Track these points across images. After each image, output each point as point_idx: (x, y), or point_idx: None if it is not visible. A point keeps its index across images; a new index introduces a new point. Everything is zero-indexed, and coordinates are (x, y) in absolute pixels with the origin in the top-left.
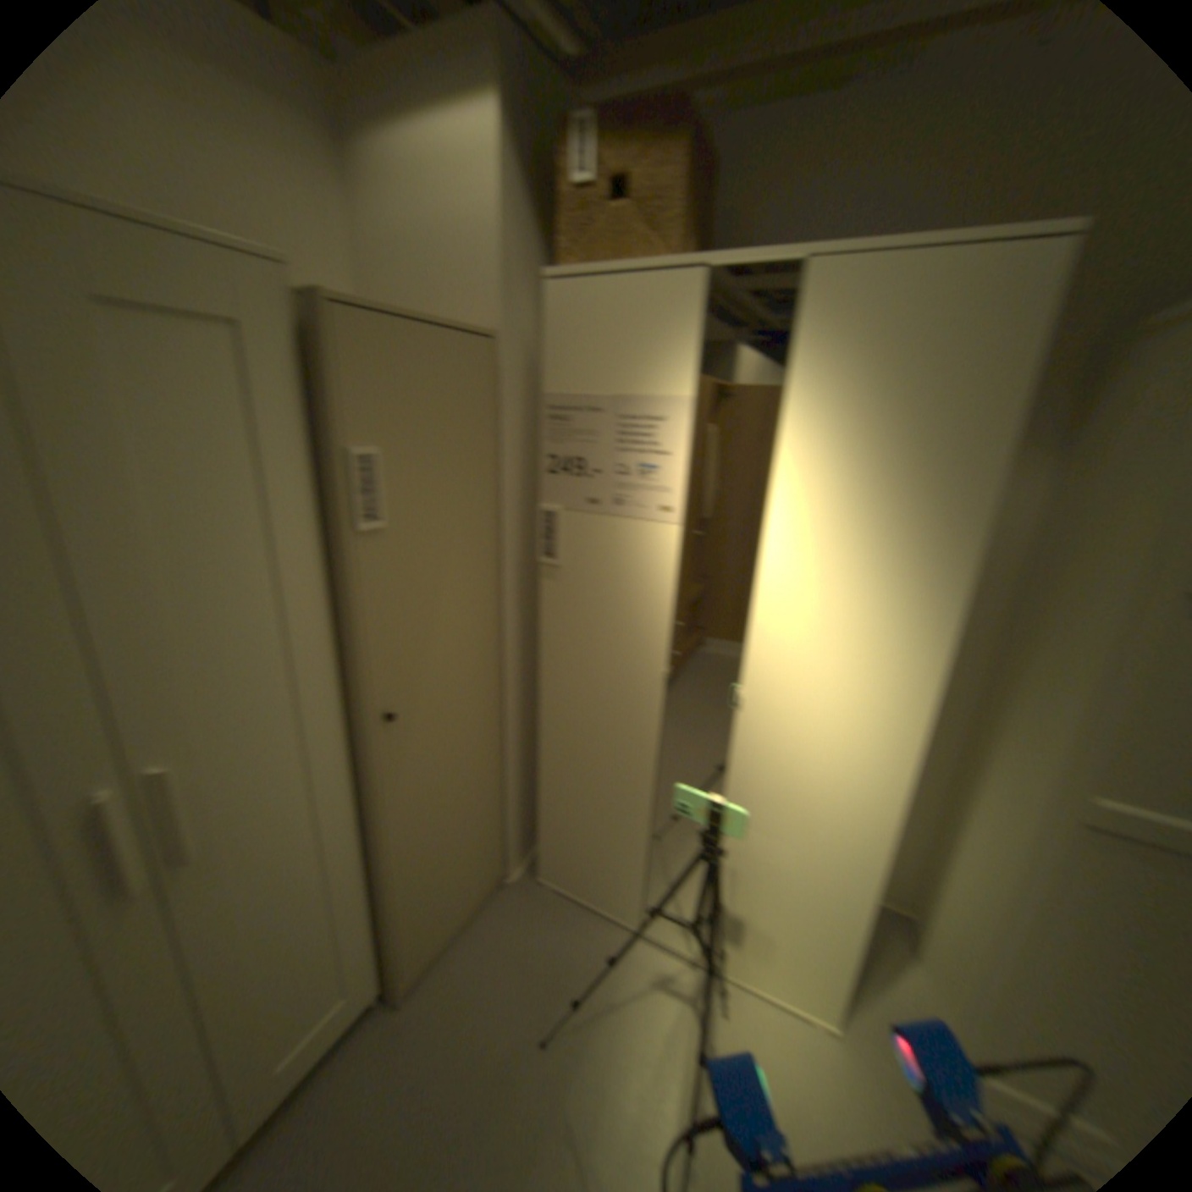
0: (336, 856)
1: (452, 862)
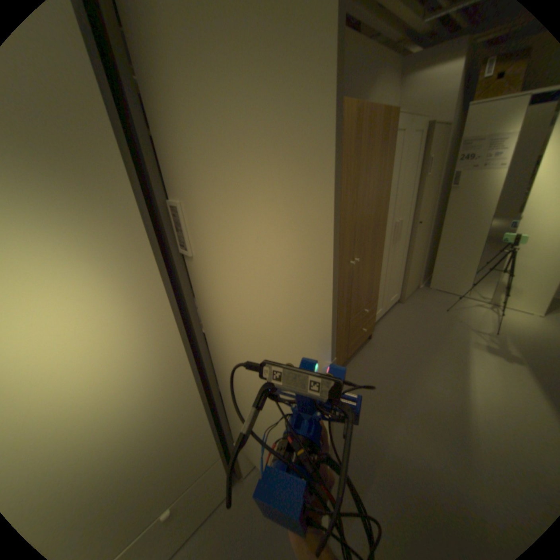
0: (404, 257)
1: (416, 273)
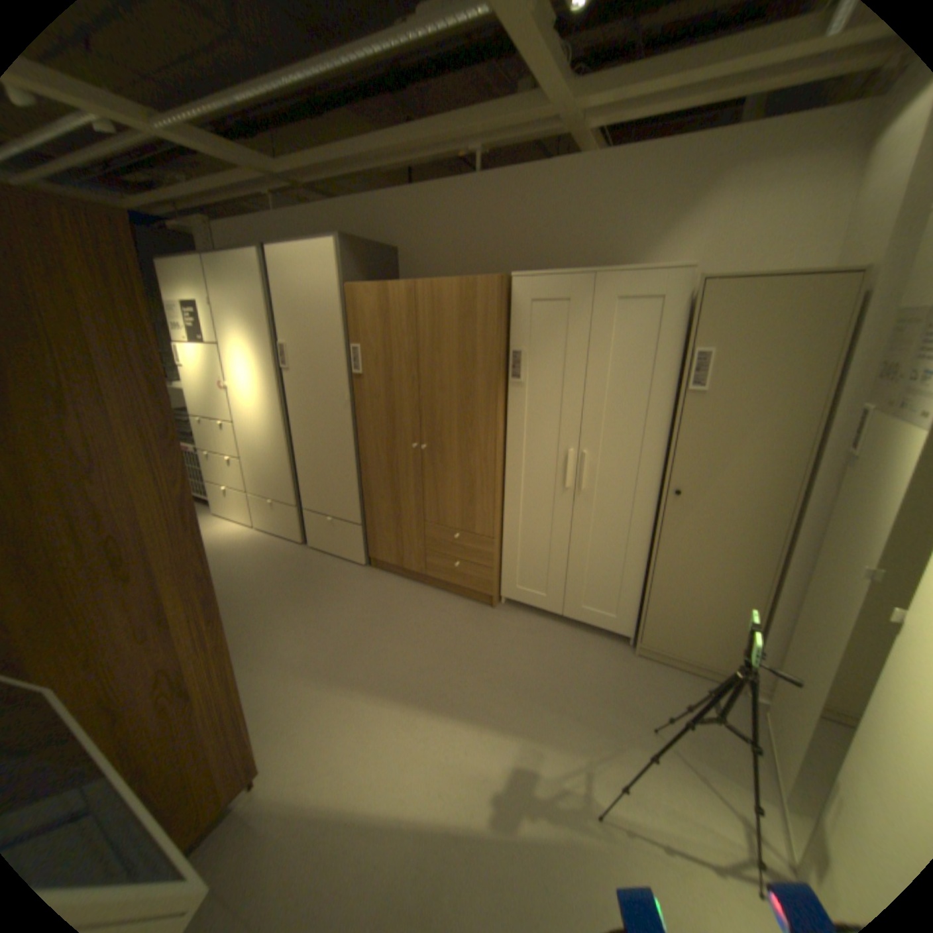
0: (641, 549)
1: (706, 626)
